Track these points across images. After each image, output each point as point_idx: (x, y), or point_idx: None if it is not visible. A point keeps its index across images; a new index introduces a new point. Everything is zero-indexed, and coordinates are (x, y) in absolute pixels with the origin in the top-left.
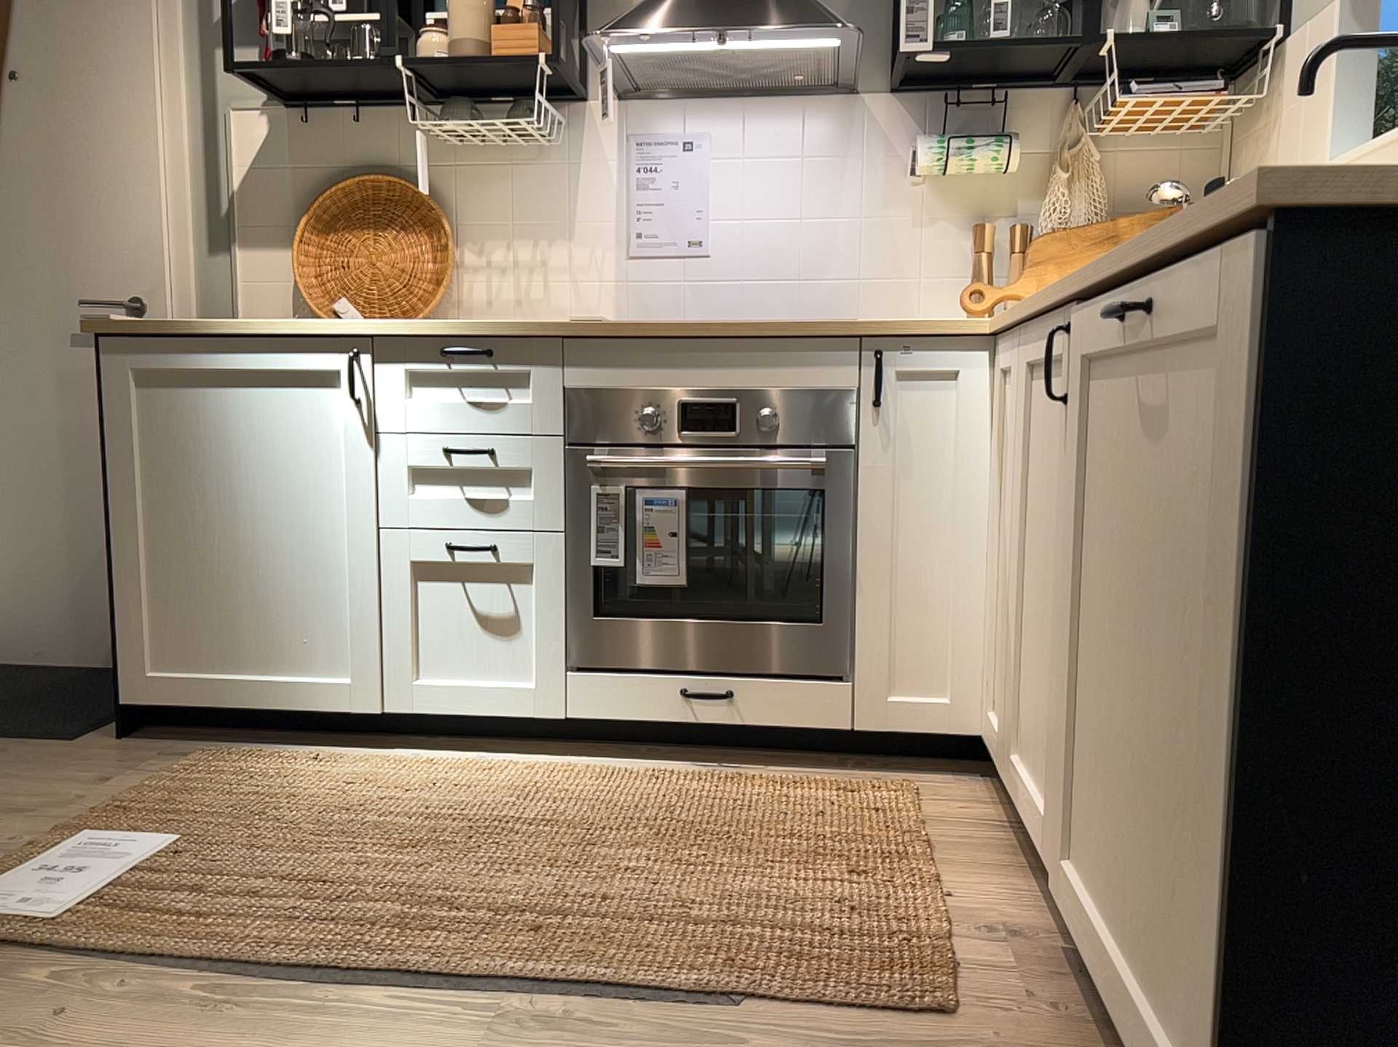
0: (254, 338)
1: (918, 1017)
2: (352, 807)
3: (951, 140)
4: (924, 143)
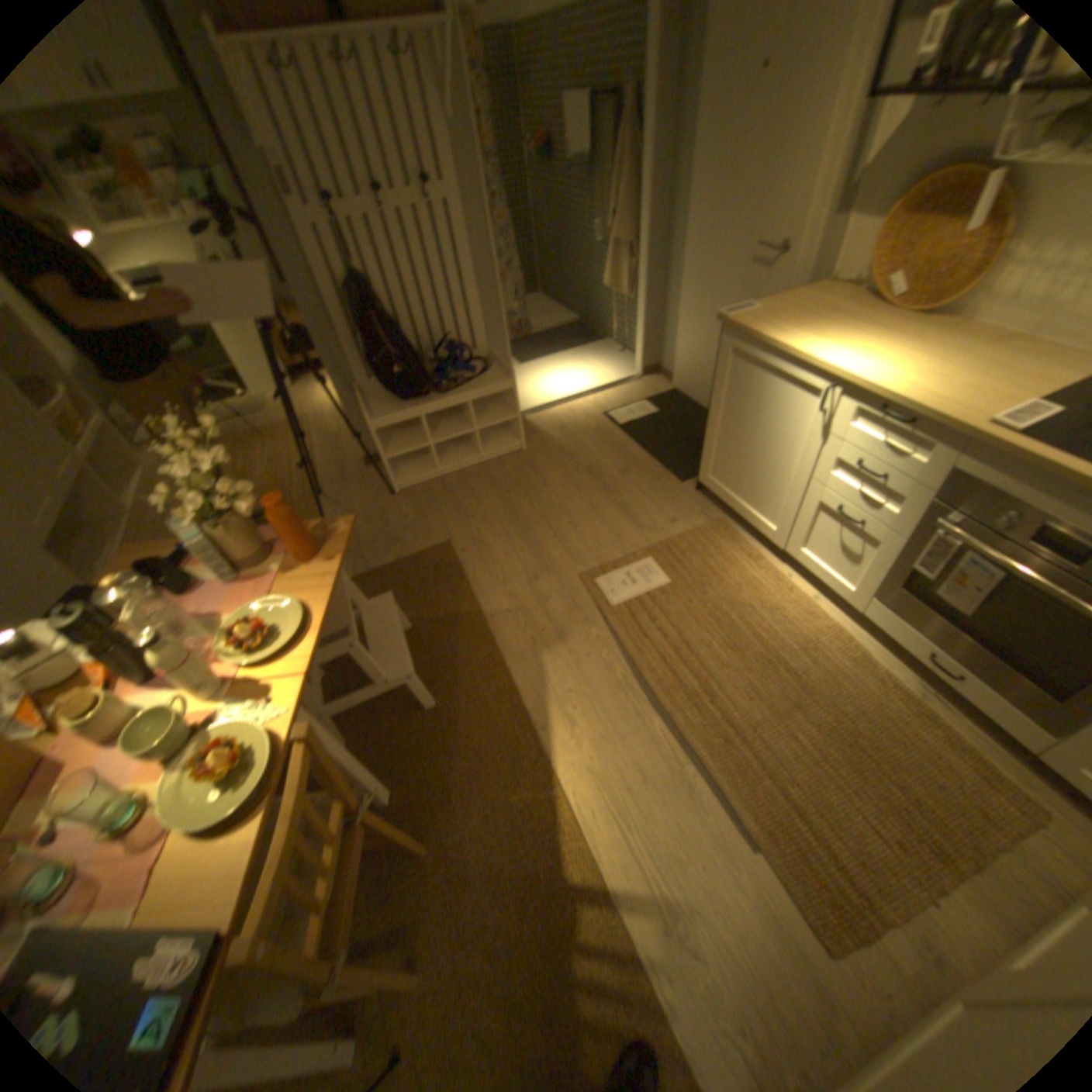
0: (787, 352)
1: (815, 933)
2: (733, 600)
3: None
4: None
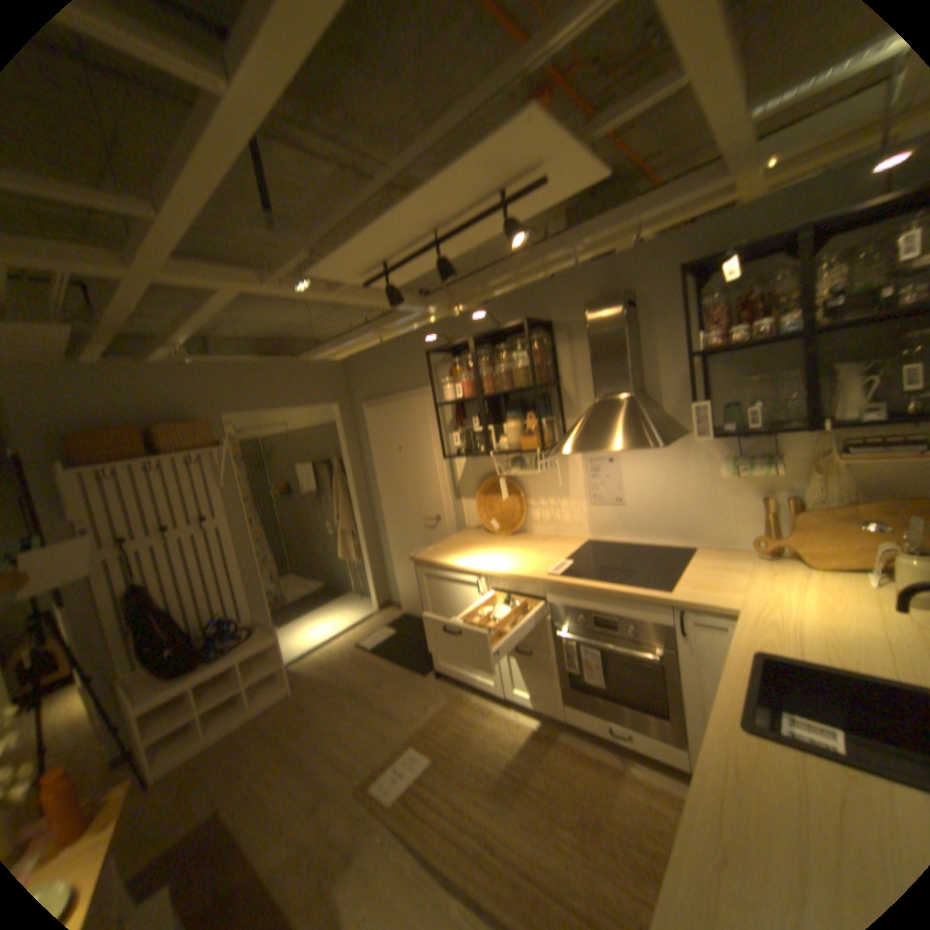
0: (451, 566)
1: None
2: (483, 751)
3: (741, 462)
4: (725, 464)
